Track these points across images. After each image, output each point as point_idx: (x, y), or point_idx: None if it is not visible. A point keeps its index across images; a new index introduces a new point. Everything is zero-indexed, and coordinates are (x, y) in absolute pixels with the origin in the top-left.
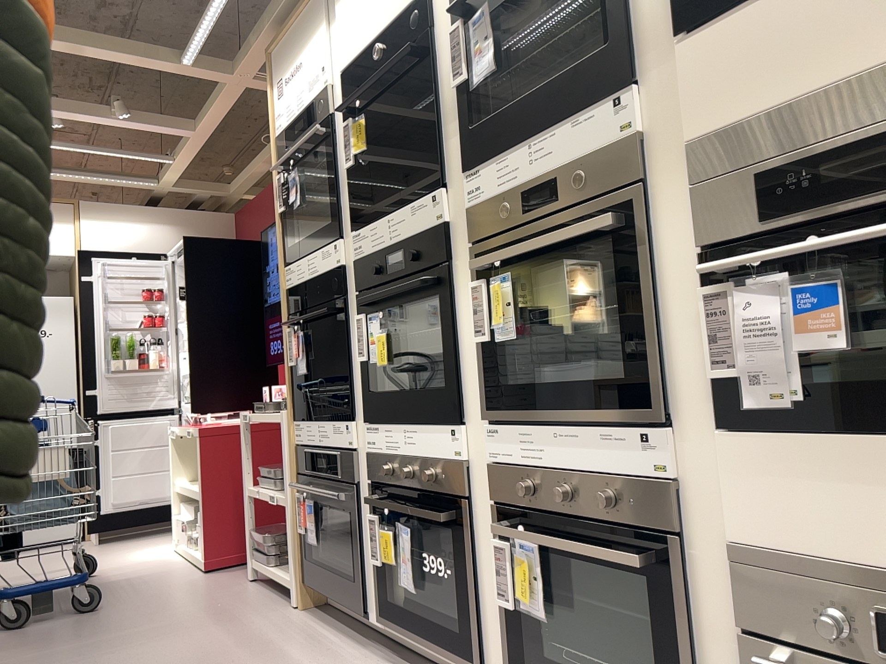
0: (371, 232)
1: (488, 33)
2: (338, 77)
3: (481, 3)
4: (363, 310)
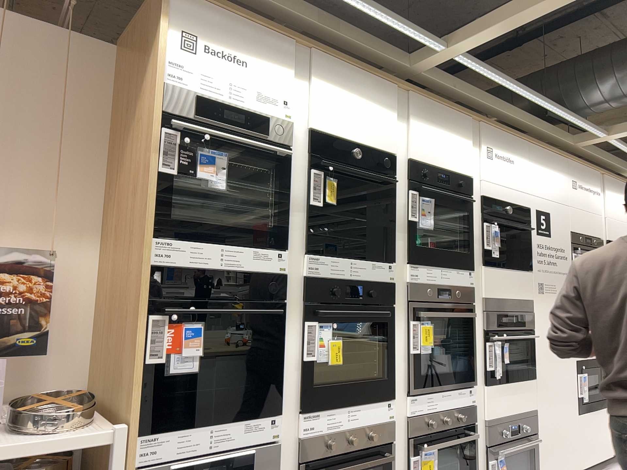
0: (332, 263)
1: (427, 213)
2: (302, 129)
3: (422, 196)
4: (316, 315)
